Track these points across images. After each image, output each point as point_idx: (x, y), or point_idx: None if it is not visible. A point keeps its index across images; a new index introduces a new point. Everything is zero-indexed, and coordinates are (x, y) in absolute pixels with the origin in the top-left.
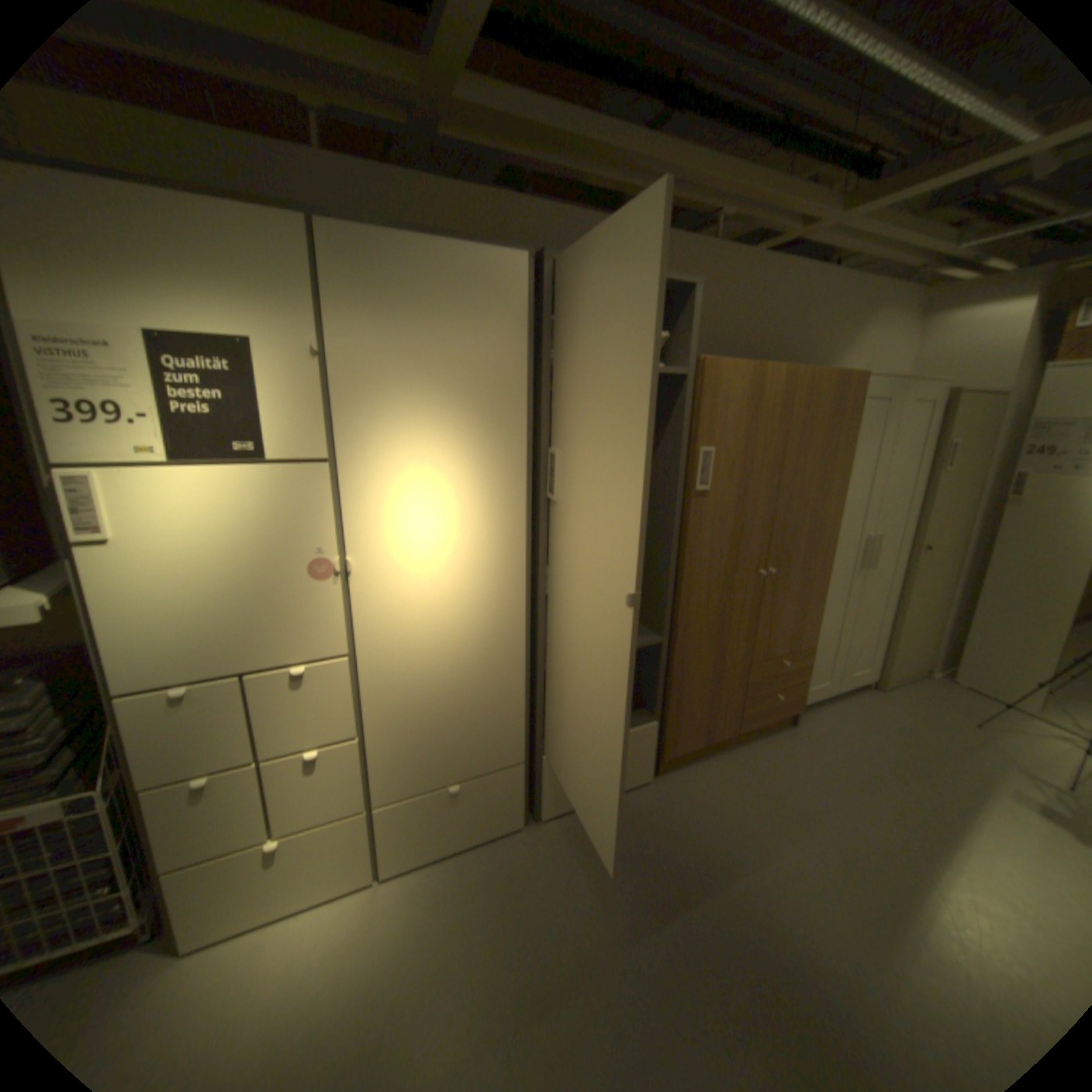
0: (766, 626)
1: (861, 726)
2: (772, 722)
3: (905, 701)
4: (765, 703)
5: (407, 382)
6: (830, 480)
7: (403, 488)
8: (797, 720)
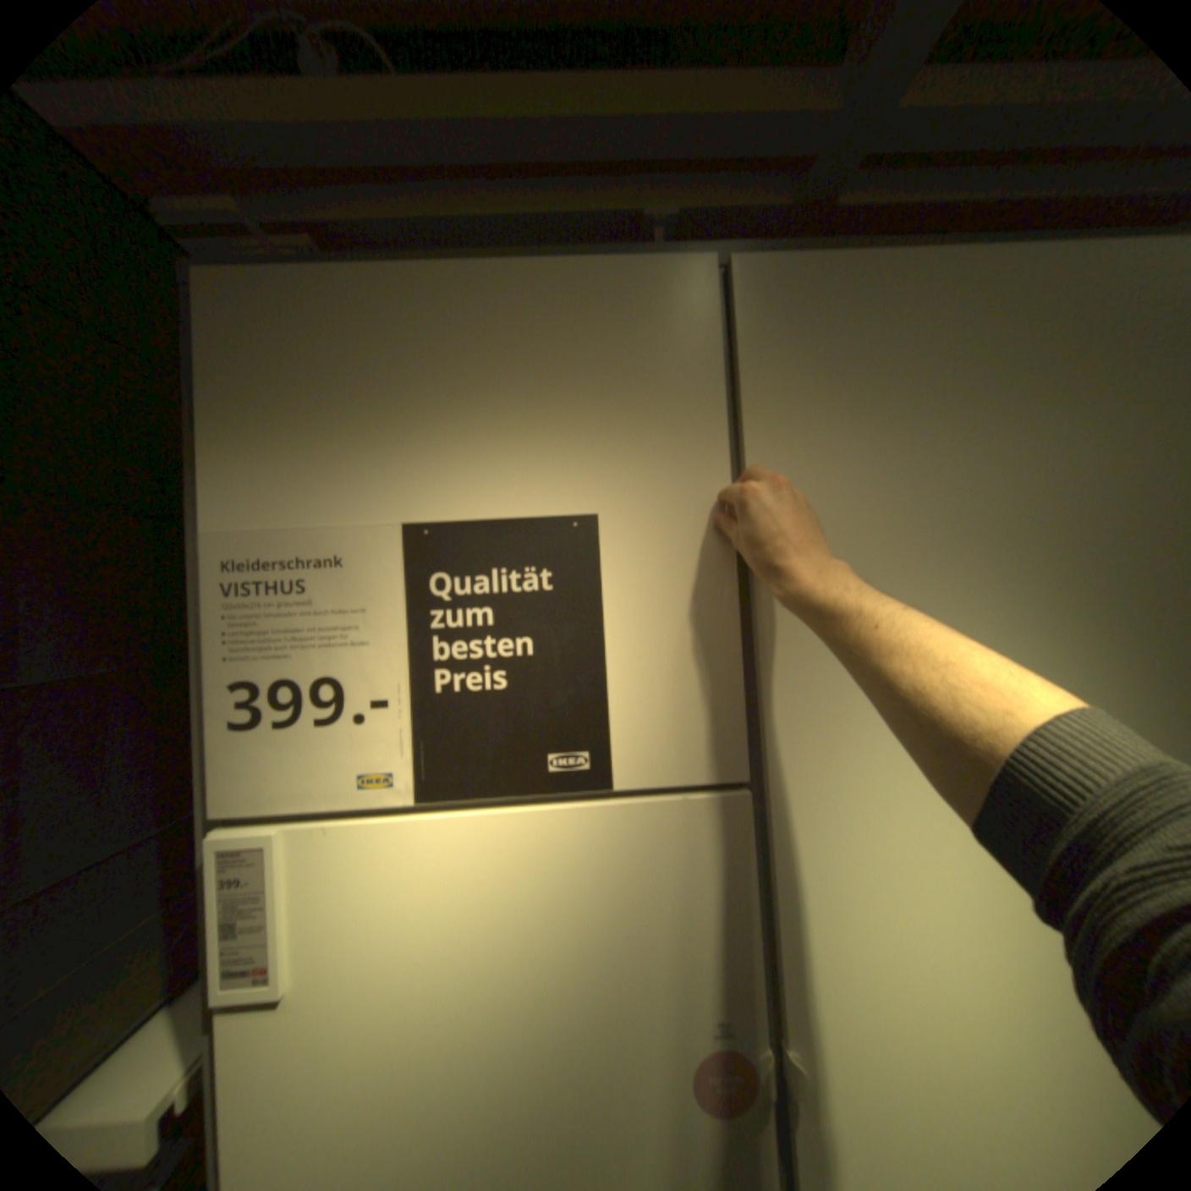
0: None
1: None
2: None
3: None
4: None
5: (934, 574)
6: None
7: (933, 850)
8: None
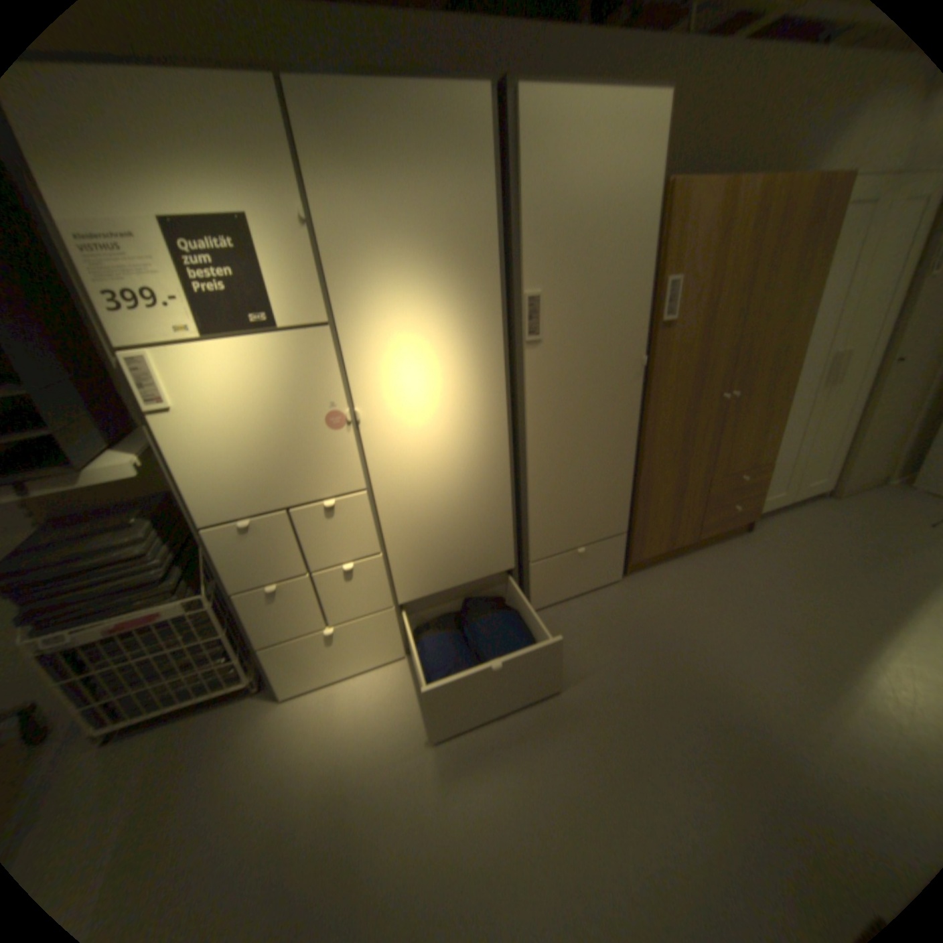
0: (728, 446)
1: (814, 529)
2: (729, 529)
3: (860, 506)
4: (723, 513)
5: (386, 242)
6: (802, 297)
7: (394, 344)
8: (753, 527)
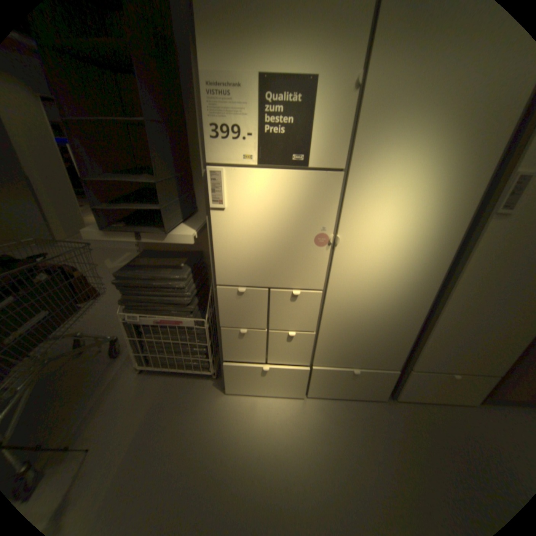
0: None
1: None
2: None
3: None
4: None
5: (417, 108)
6: None
7: (387, 193)
8: None
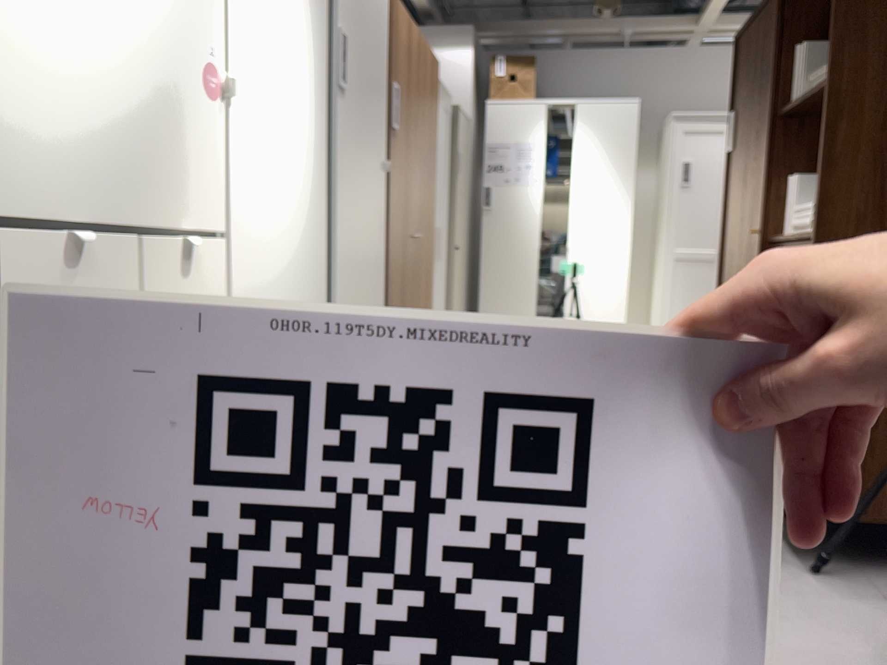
0: (415, 297)
1: None
2: None
3: None
4: None
5: None
6: (431, 153)
7: None
8: None
